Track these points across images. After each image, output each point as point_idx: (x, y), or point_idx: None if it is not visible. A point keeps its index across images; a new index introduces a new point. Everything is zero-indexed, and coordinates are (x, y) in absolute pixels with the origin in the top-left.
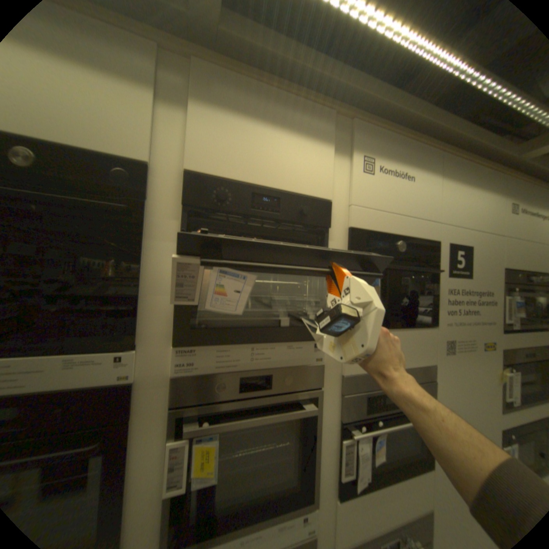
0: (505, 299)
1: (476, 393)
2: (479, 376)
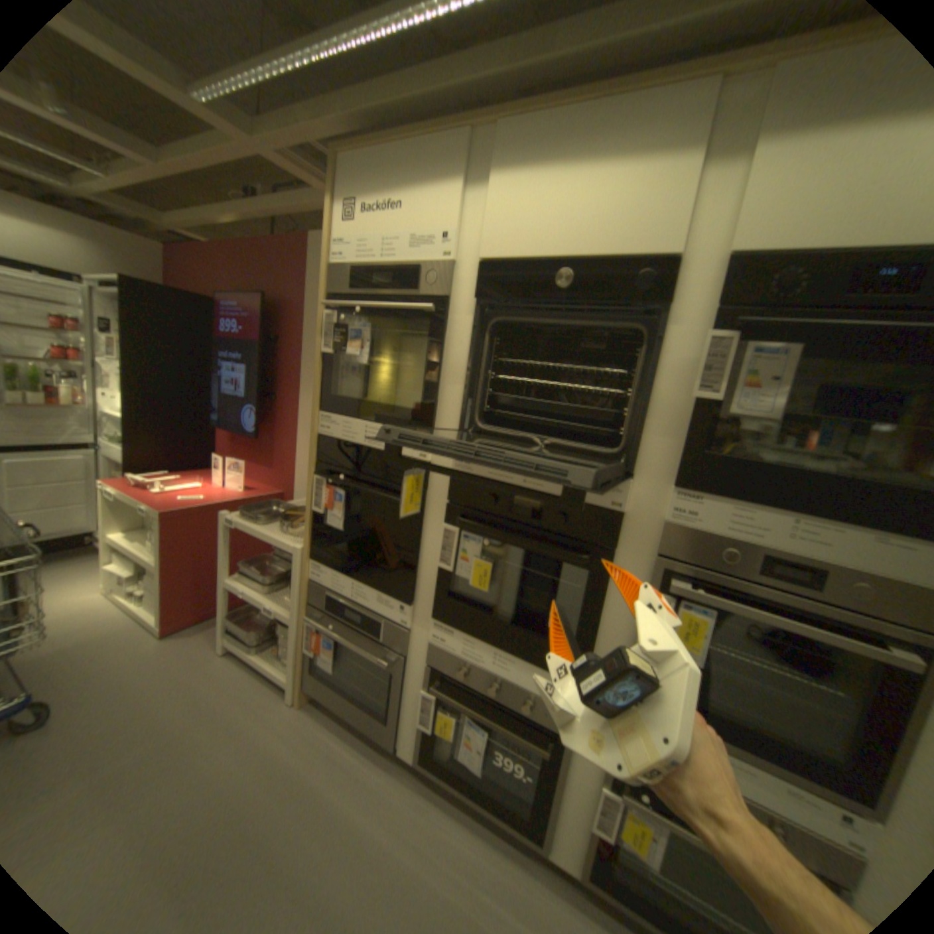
0: None
1: None
2: None
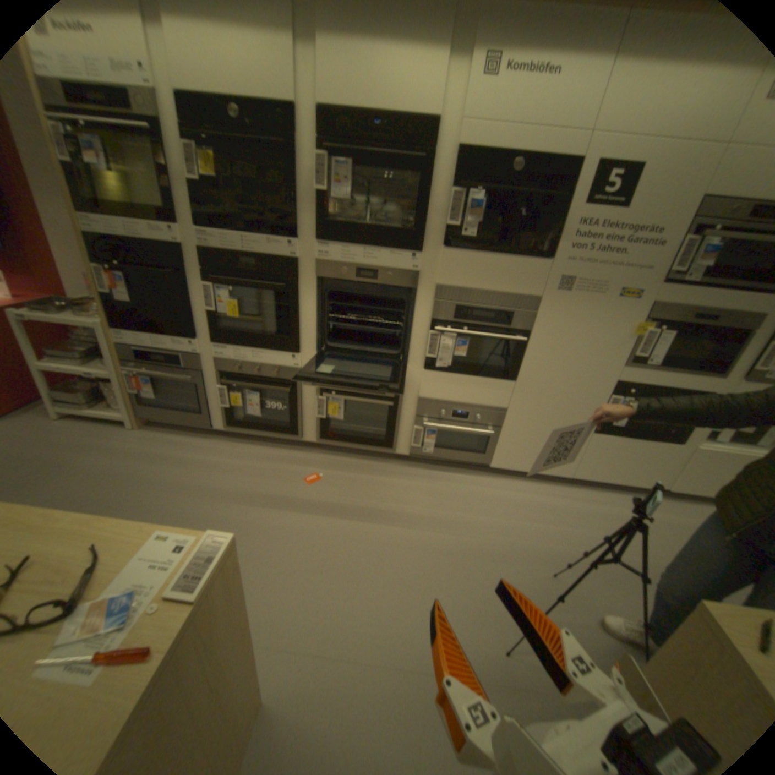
0: (683, 239)
1: (589, 335)
2: (600, 320)
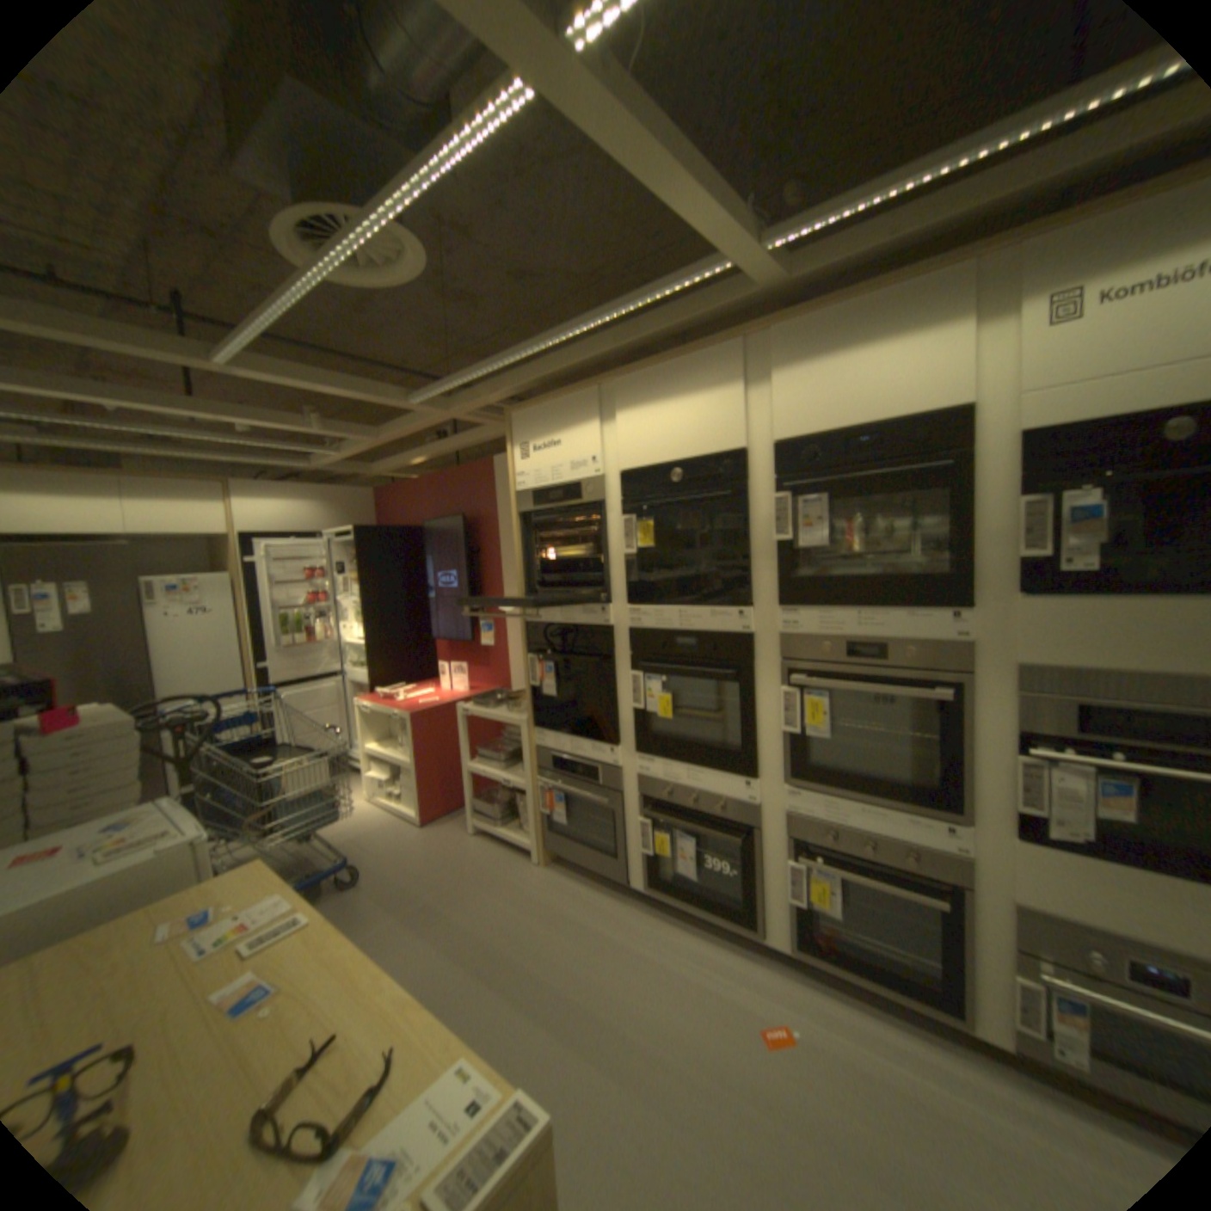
0: None
1: None
2: None
